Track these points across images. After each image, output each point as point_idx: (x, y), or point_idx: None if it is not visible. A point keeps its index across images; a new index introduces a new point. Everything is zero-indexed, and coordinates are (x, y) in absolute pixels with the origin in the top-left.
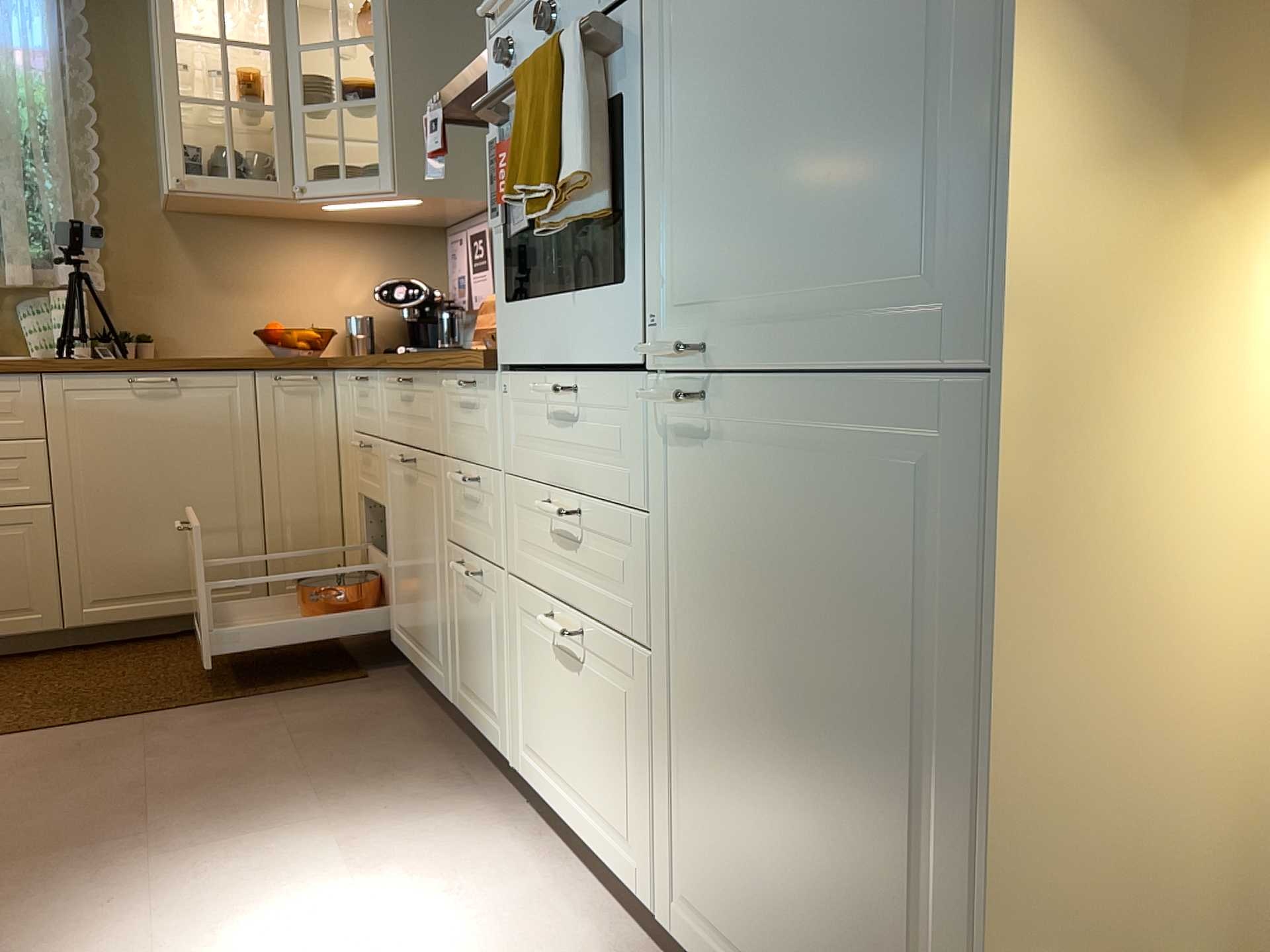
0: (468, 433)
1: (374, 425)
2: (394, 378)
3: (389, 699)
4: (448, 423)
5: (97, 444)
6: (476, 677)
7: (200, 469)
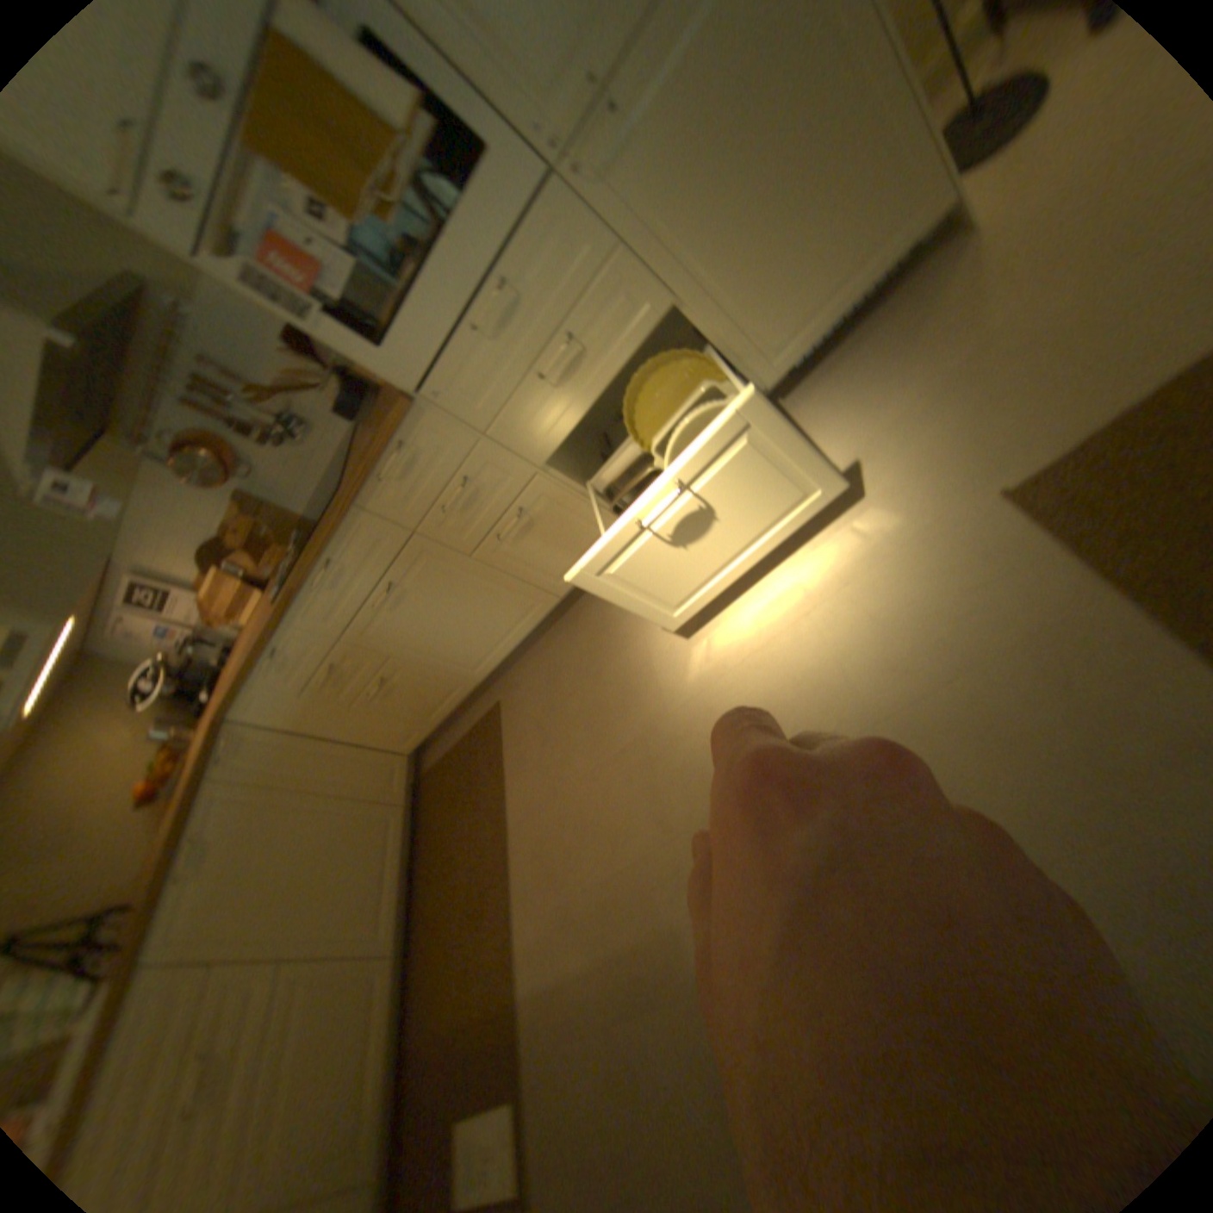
0: (426, 480)
1: (321, 649)
2: (321, 575)
3: (525, 675)
4: (401, 509)
5: (231, 912)
6: (566, 555)
7: (283, 831)
